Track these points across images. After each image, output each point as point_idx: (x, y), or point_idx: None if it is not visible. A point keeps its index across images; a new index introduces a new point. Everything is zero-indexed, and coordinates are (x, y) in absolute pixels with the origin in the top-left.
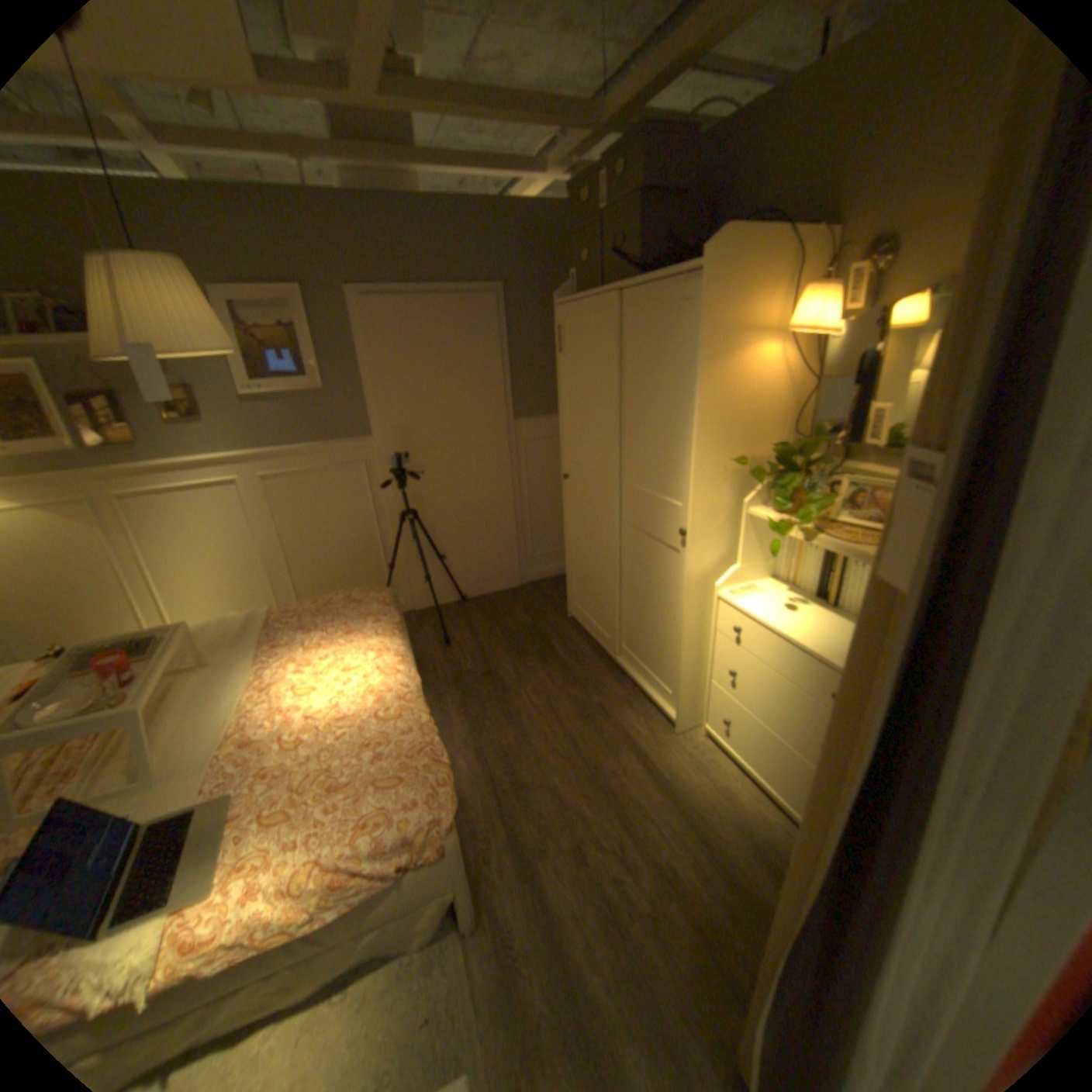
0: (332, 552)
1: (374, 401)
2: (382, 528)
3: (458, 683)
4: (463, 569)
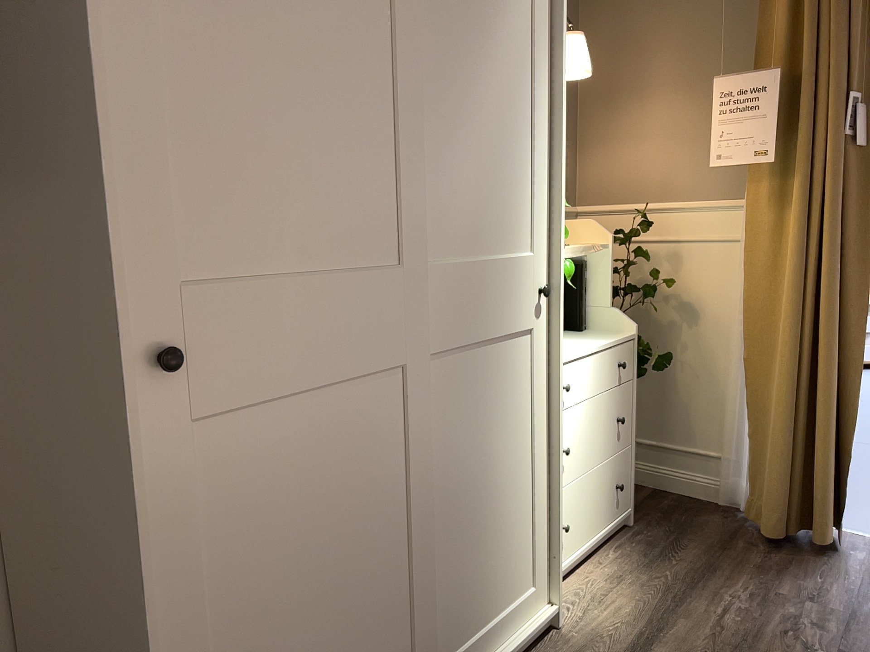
0: None
1: None
2: None
3: None
4: None
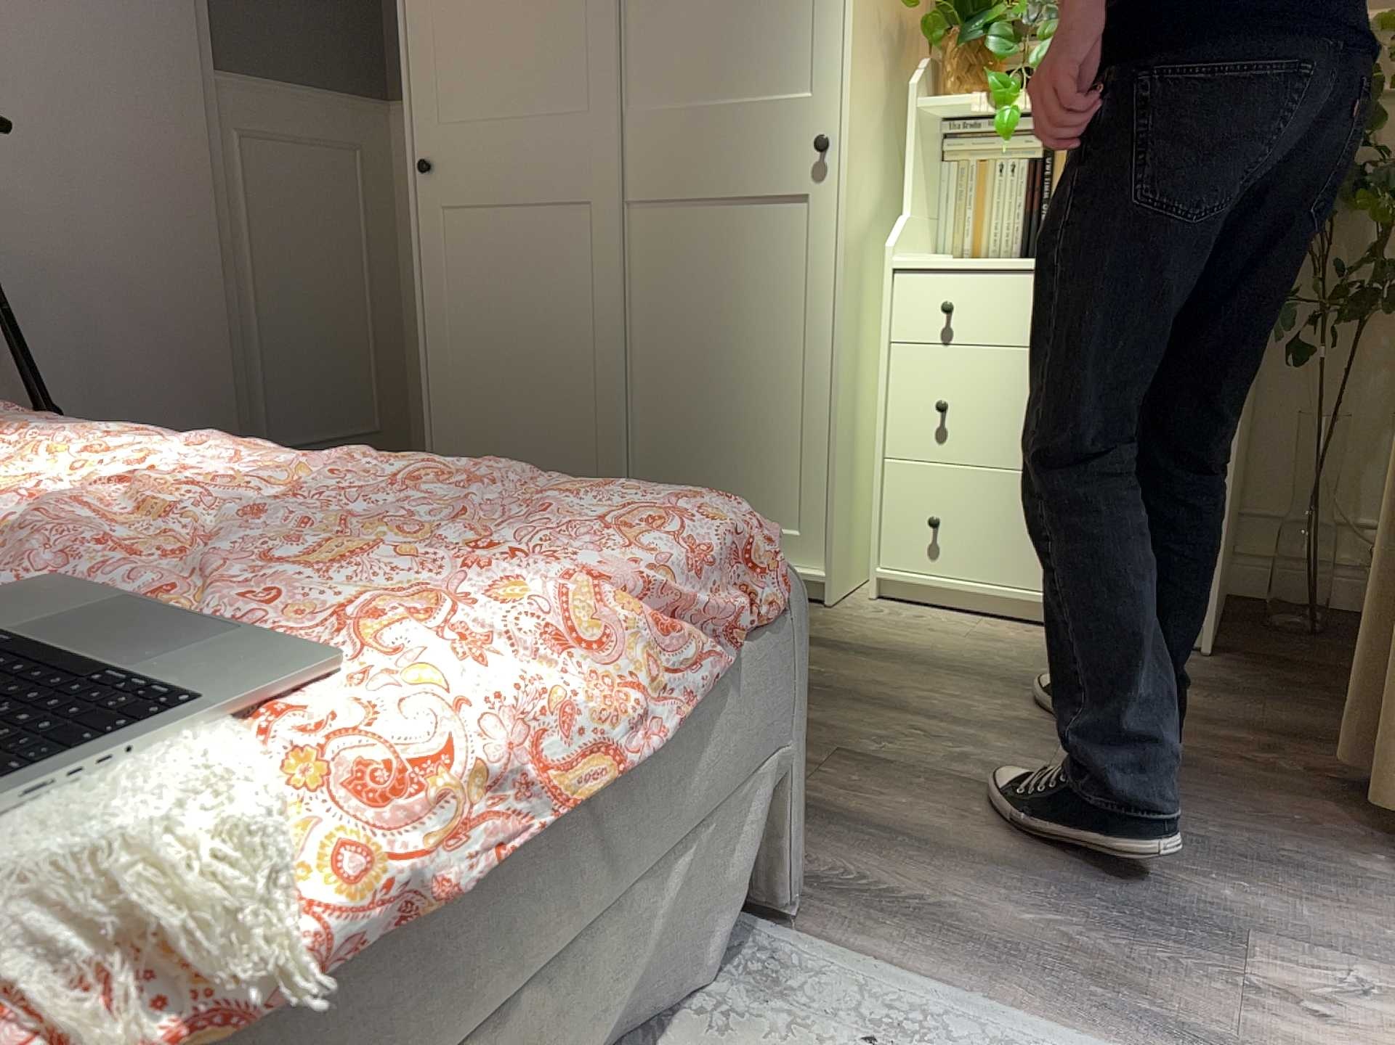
0: None
1: None
2: None
3: None
4: None
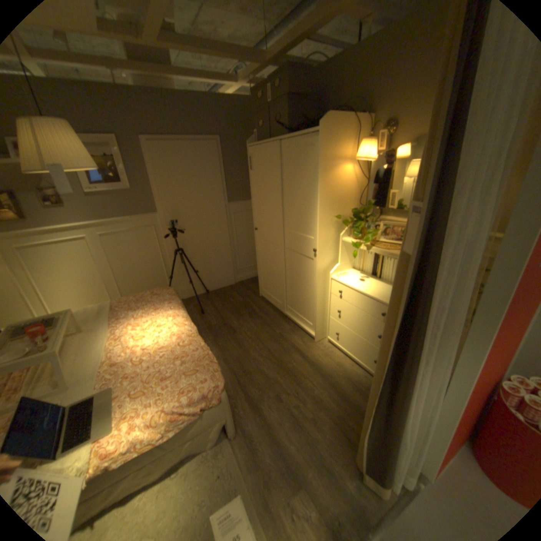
0: (138, 272)
1: (157, 194)
2: (164, 259)
3: (210, 331)
4: (206, 277)
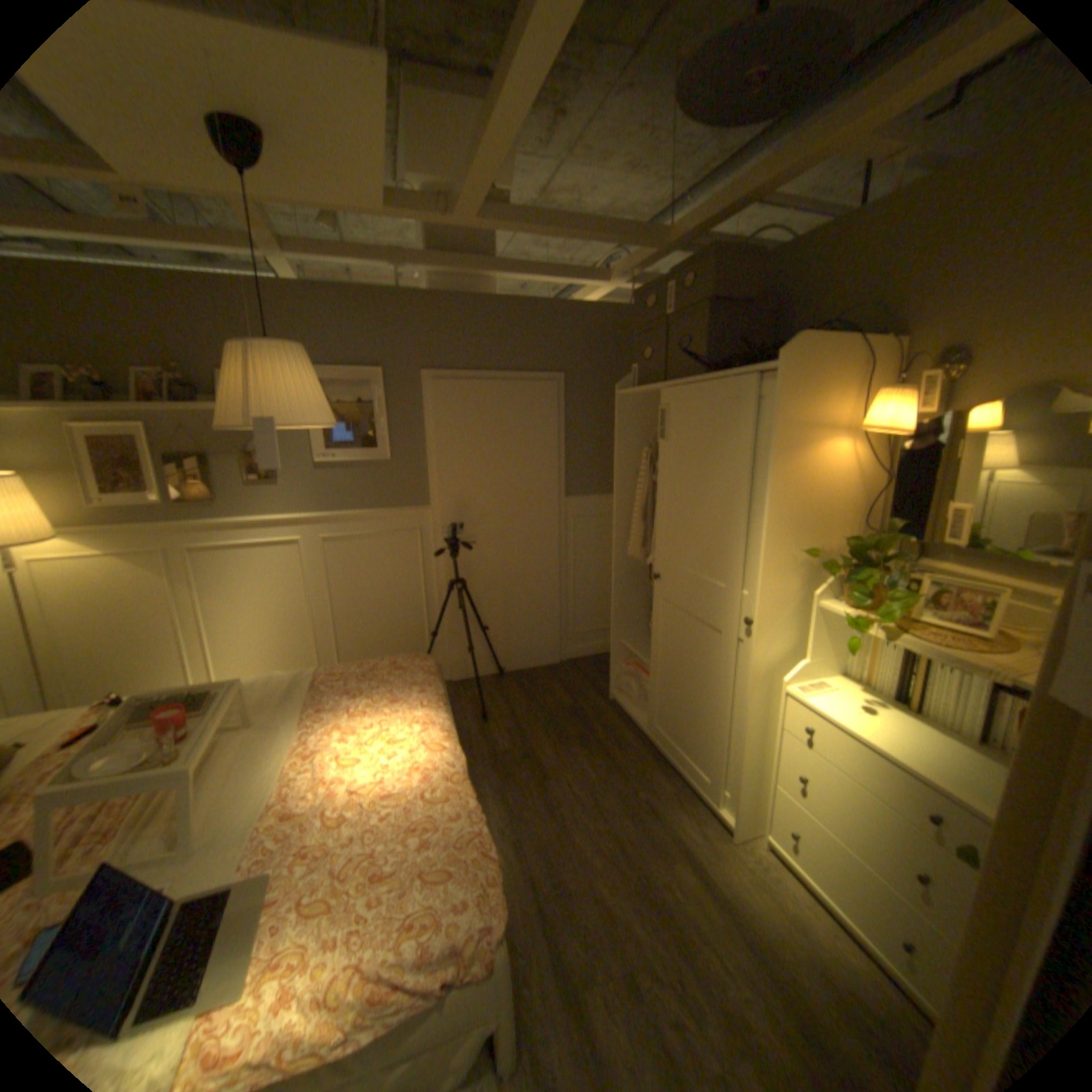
0: (376, 615)
1: (434, 474)
2: (428, 595)
3: (494, 764)
4: (503, 642)
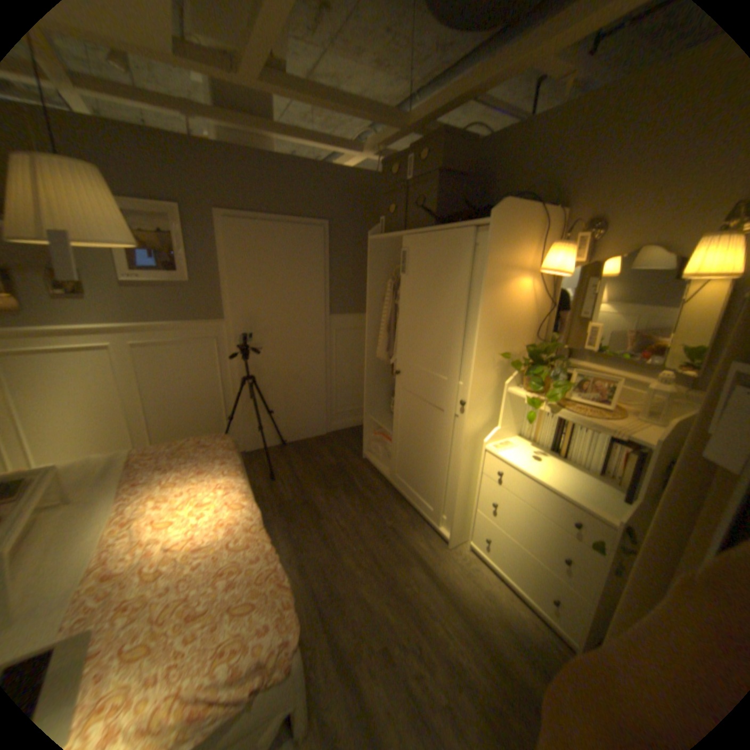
0: (183, 404)
1: (228, 293)
2: (226, 387)
3: (282, 510)
4: (285, 420)
